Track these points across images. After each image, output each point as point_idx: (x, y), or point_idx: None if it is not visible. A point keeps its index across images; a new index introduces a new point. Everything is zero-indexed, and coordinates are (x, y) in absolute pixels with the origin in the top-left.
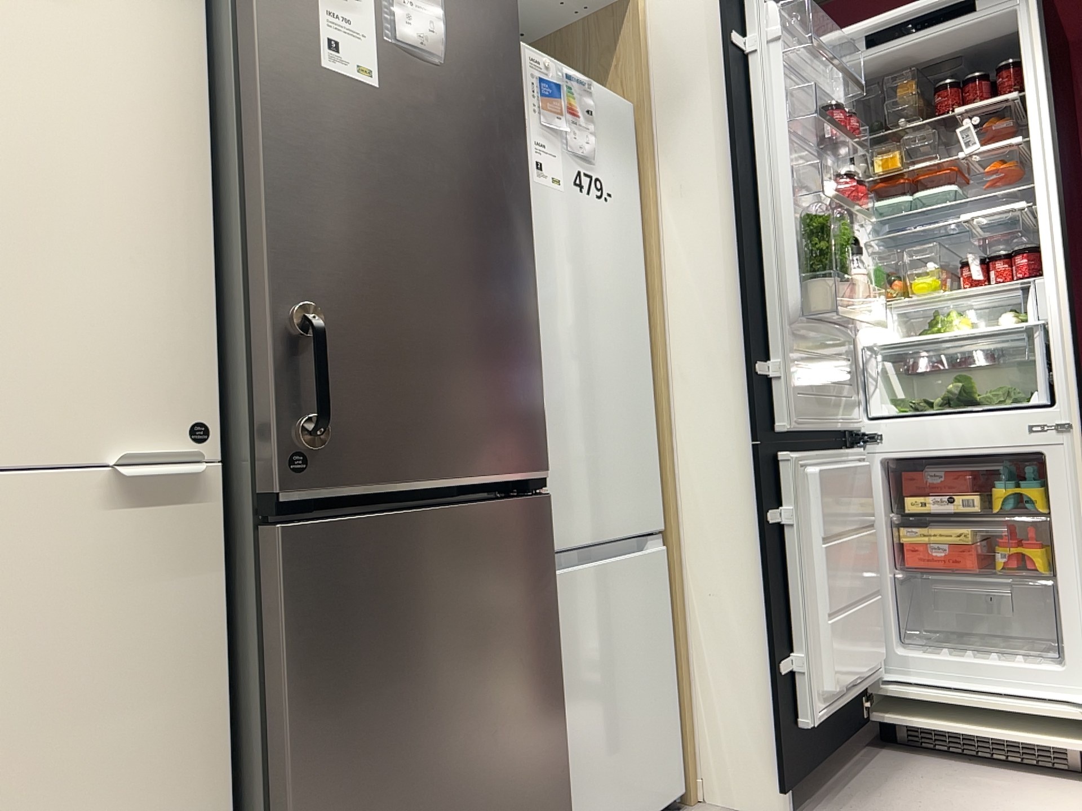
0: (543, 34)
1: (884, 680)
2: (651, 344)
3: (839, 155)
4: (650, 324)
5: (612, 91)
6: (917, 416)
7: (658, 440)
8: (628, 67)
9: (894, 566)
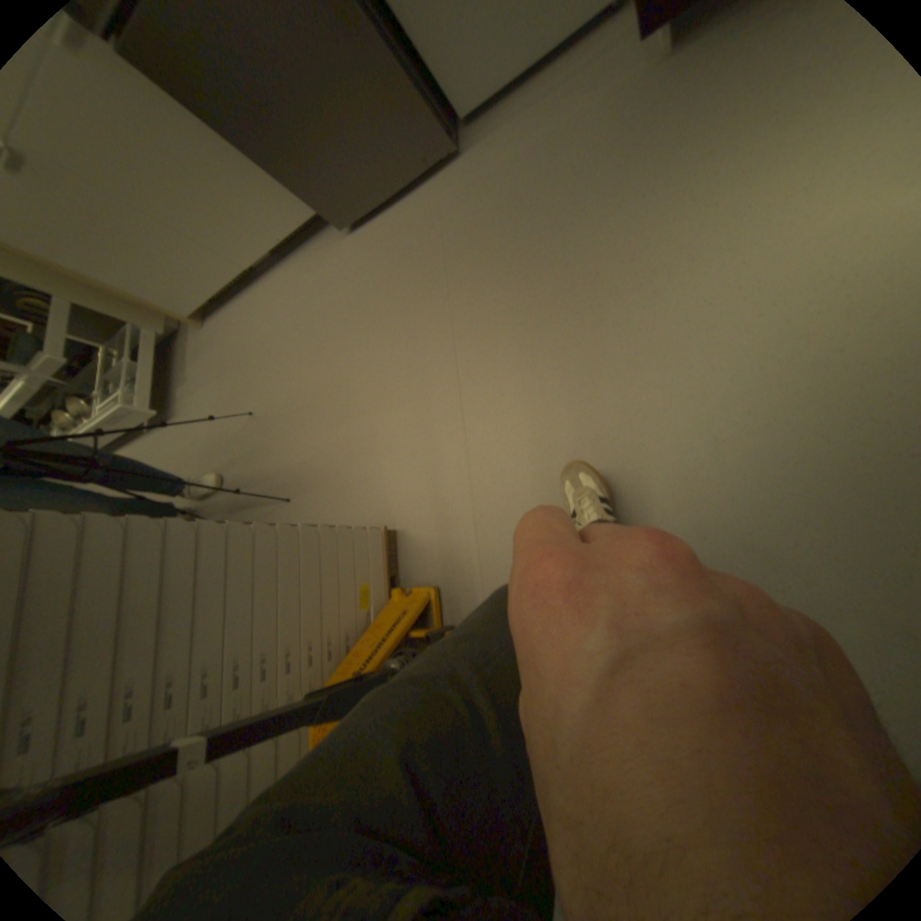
0: None
1: None
2: None
3: None
4: None
5: None
6: None
7: None
8: None
9: None
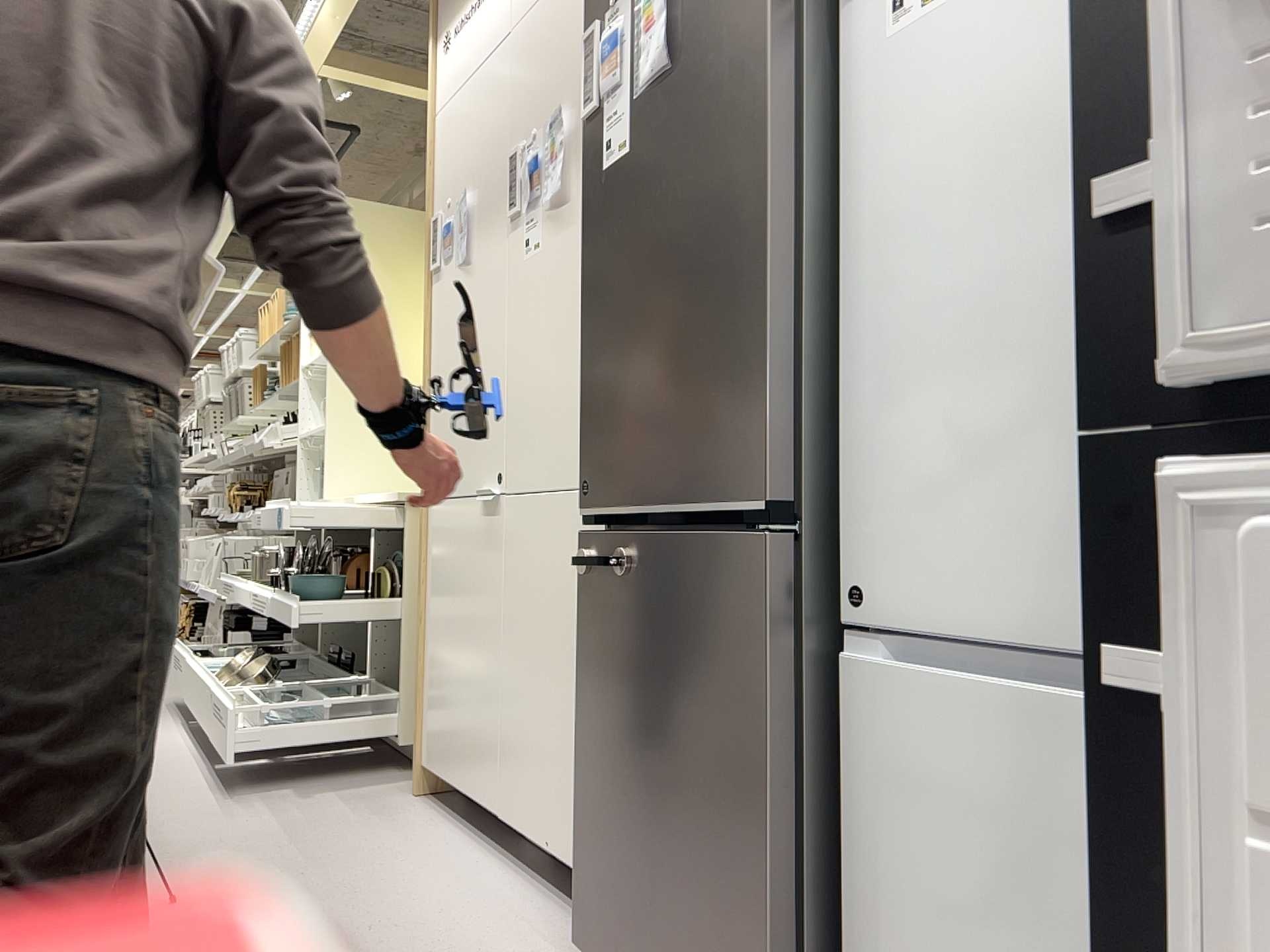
0: None
1: None
2: None
3: None
4: None
5: None
6: None
7: None
8: None
9: None
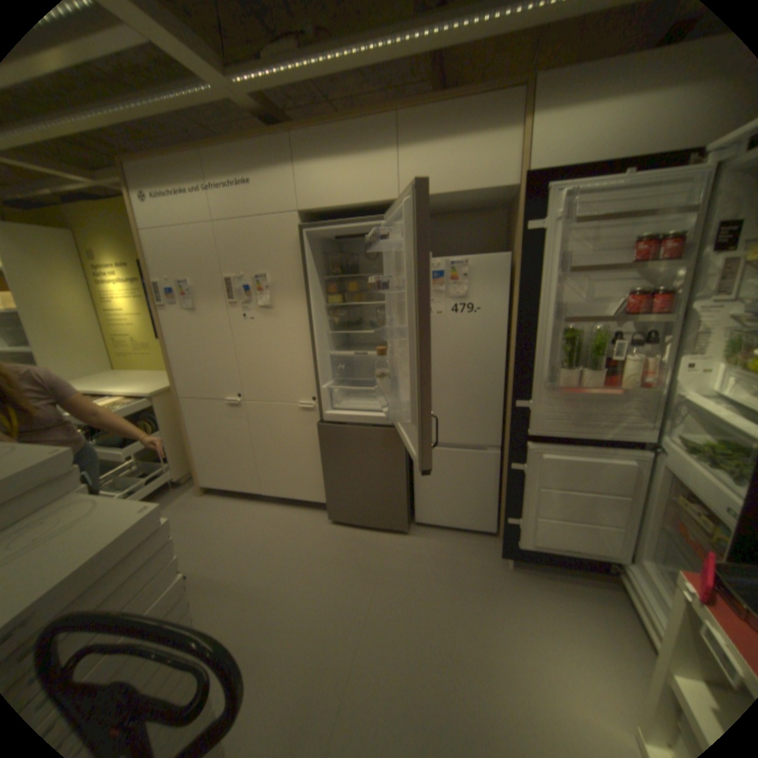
0: (510, 198)
1: (627, 568)
2: (508, 370)
3: (678, 260)
4: (509, 362)
5: (488, 255)
6: (688, 455)
7: (506, 411)
8: (517, 228)
9: (663, 525)
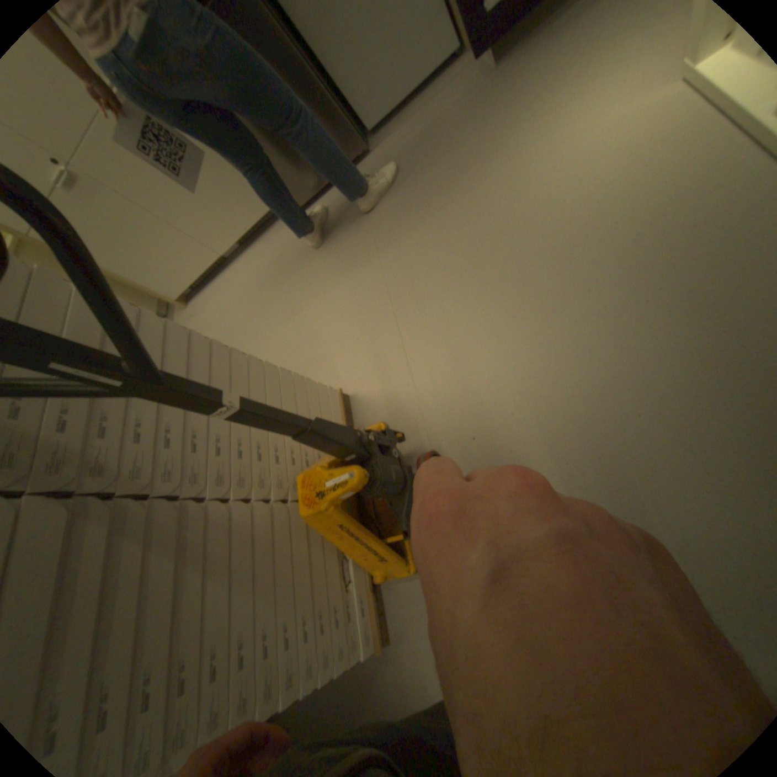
0: None
1: None
2: None
3: None
4: None
5: None
6: None
7: None
8: None
9: None
